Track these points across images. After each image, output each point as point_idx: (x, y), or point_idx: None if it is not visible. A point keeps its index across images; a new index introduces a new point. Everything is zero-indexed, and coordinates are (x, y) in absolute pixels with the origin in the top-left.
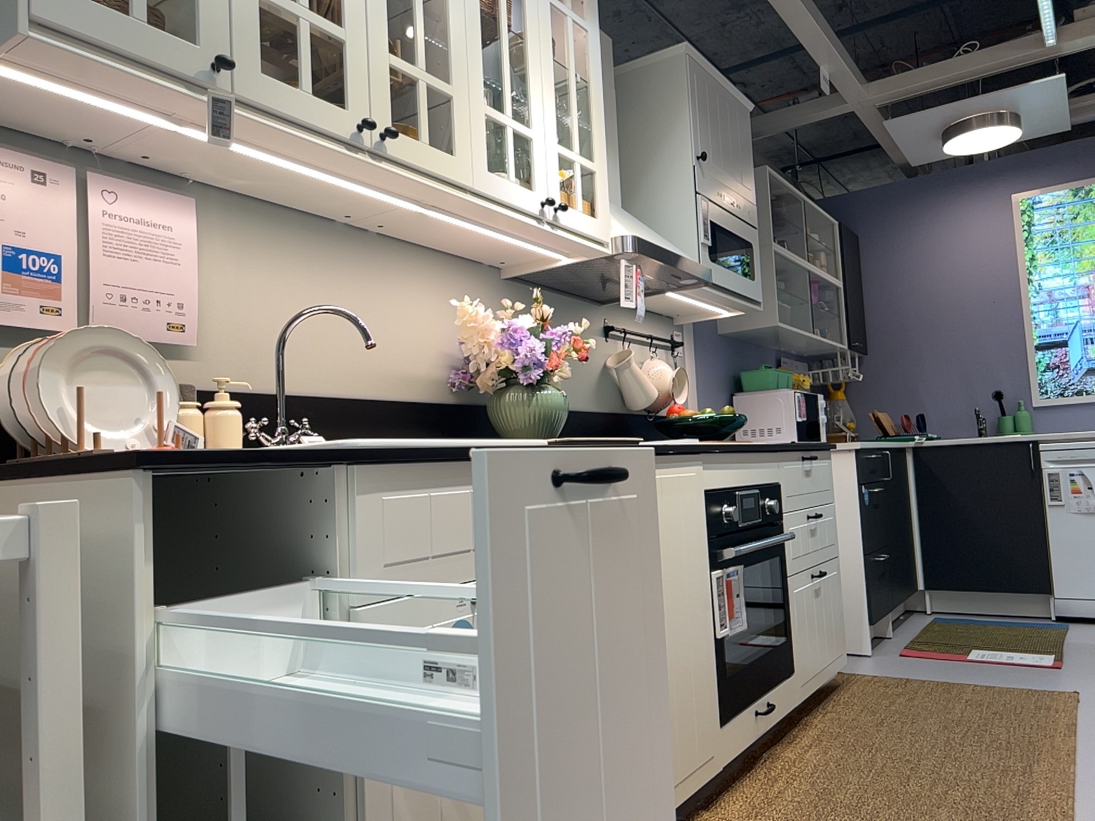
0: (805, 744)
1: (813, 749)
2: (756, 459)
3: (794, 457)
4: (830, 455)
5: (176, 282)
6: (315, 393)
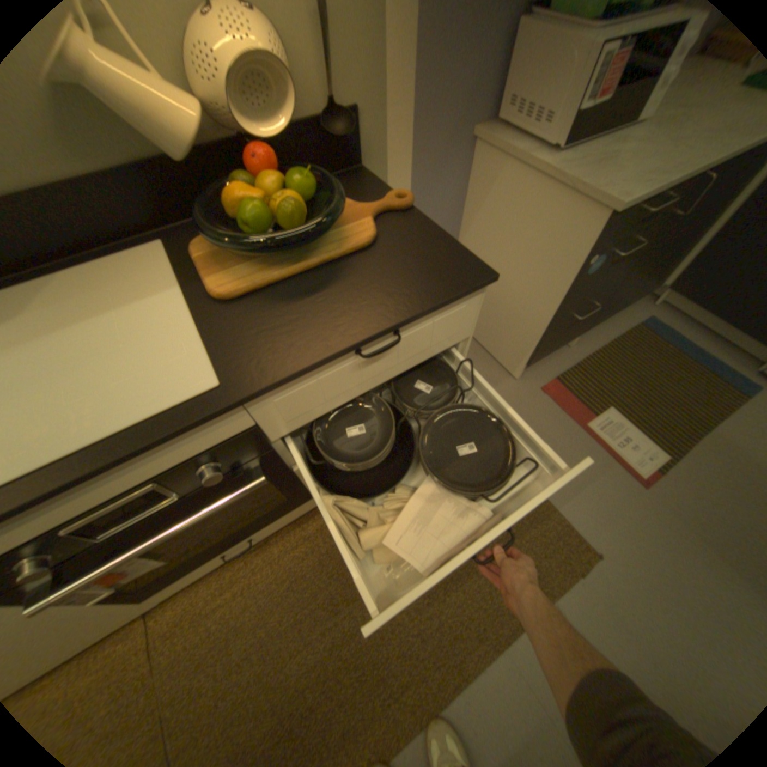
0: (304, 534)
1: (299, 548)
2: (124, 463)
3: (311, 372)
4: (475, 292)
5: None
6: None
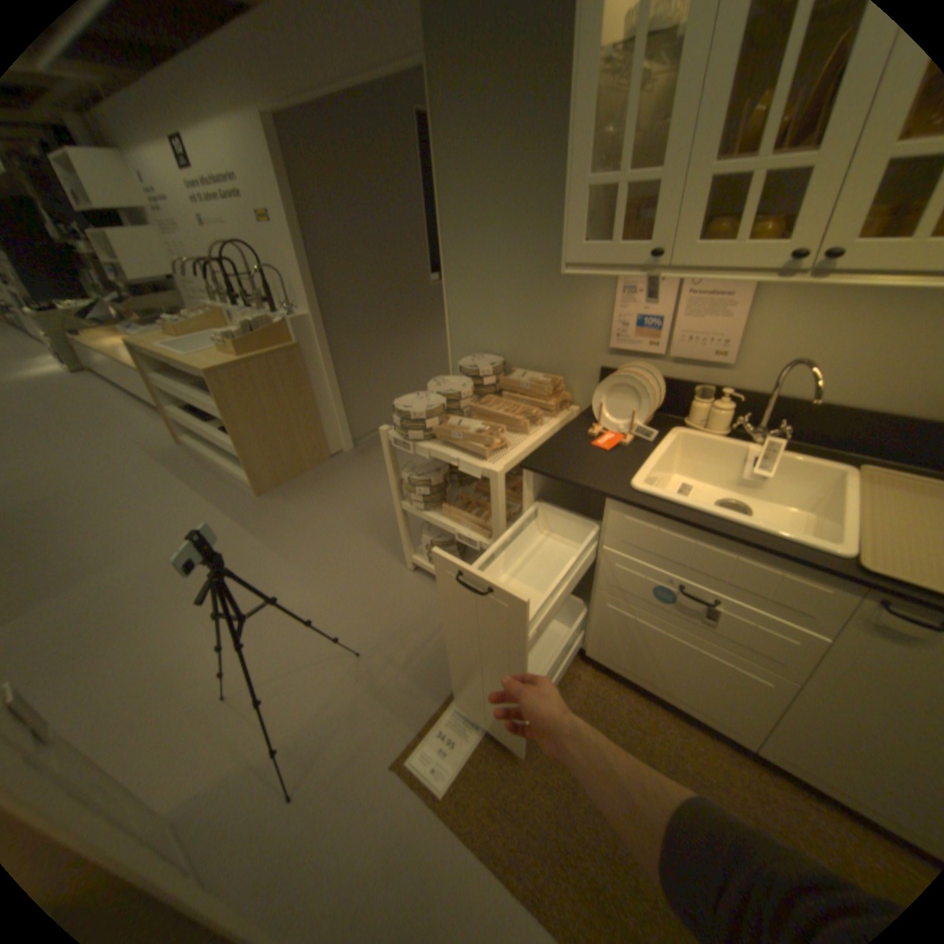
0: None
1: None
2: None
3: None
4: None
5: (727, 329)
6: (838, 404)
